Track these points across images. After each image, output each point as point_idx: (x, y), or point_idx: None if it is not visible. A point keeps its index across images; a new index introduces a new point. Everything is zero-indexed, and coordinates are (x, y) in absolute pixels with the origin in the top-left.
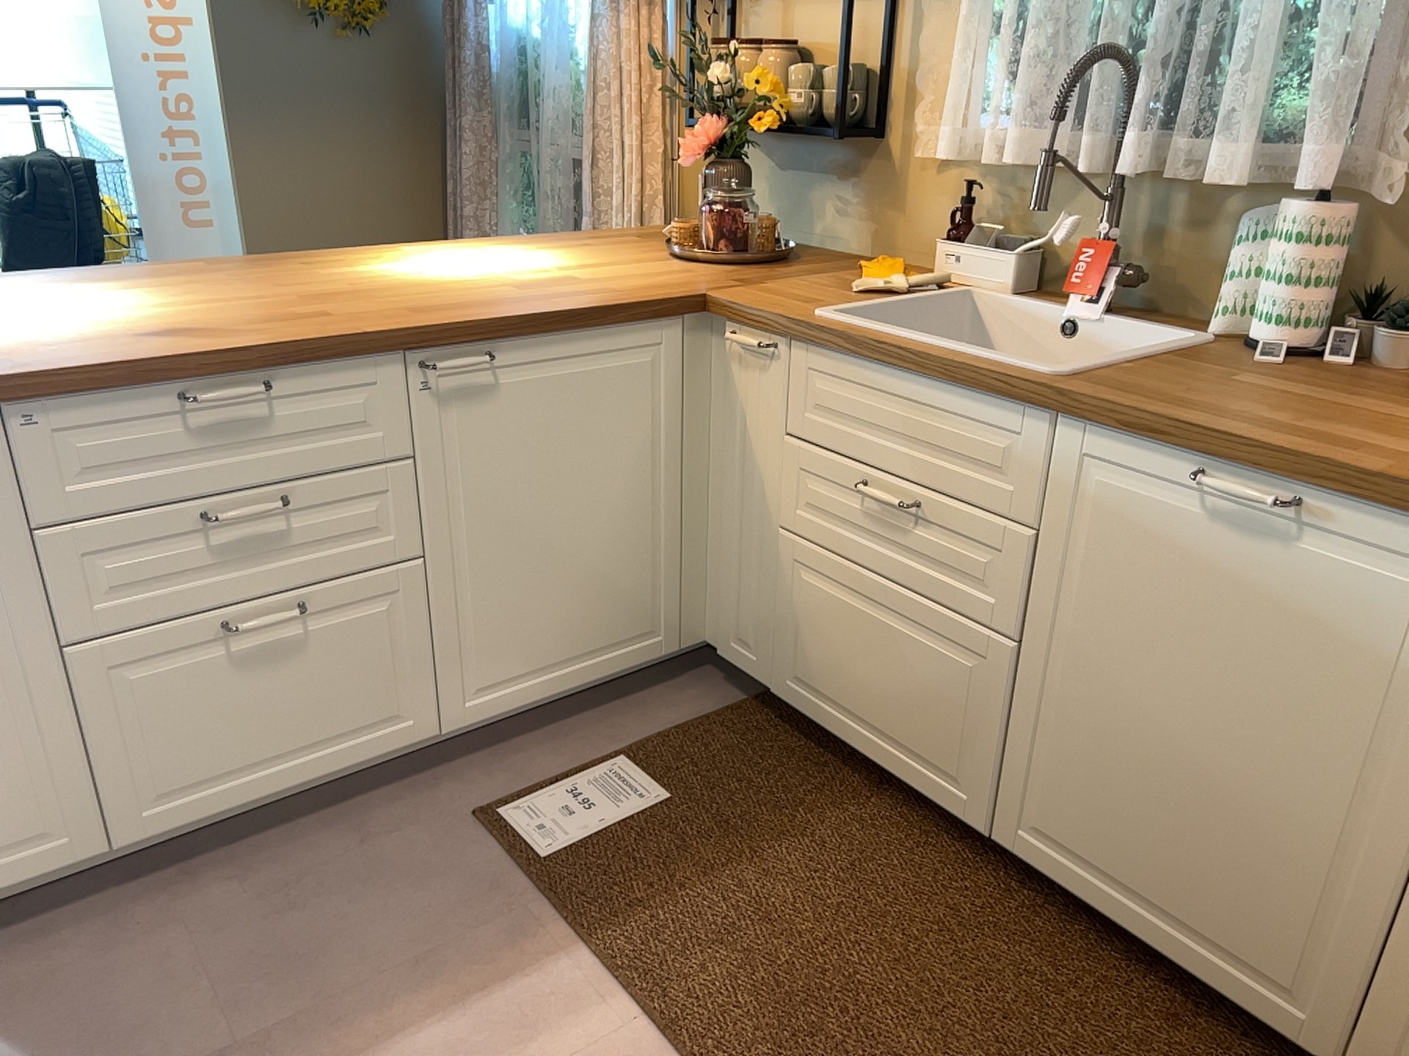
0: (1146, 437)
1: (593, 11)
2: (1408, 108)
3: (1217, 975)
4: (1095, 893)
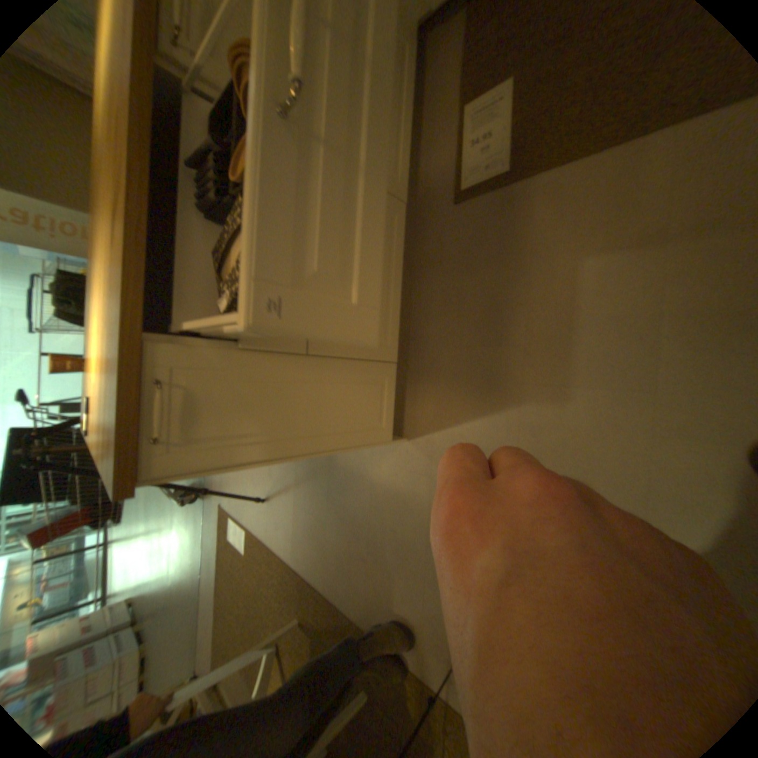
0: None
1: None
2: None
3: None
4: None
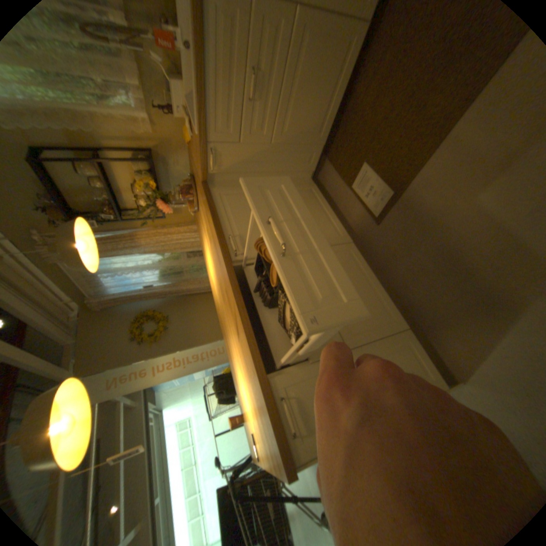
0: None
1: (146, 256)
2: None
3: None
4: None
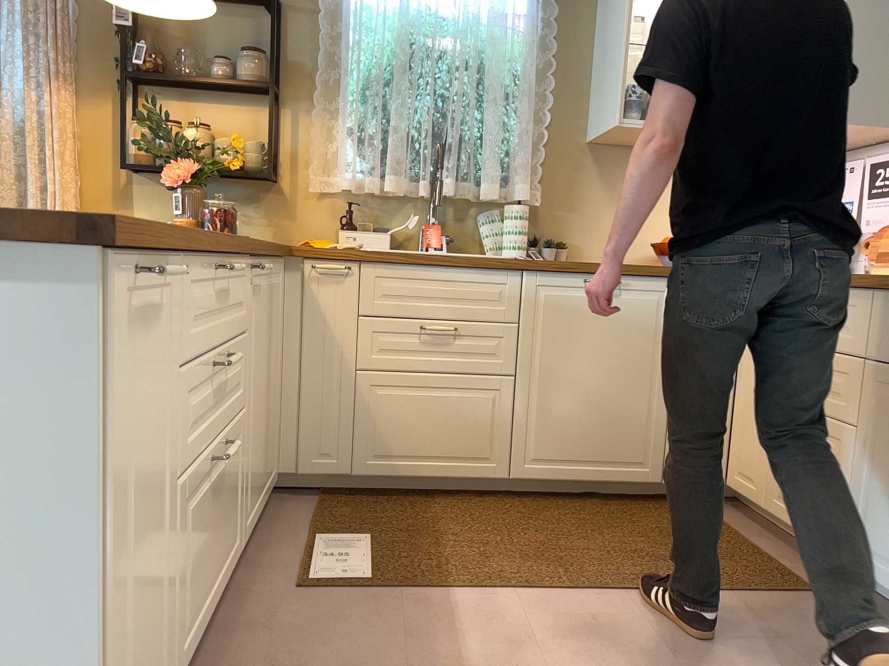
0: (567, 270)
1: None
2: (536, 172)
3: (619, 474)
4: (565, 473)
